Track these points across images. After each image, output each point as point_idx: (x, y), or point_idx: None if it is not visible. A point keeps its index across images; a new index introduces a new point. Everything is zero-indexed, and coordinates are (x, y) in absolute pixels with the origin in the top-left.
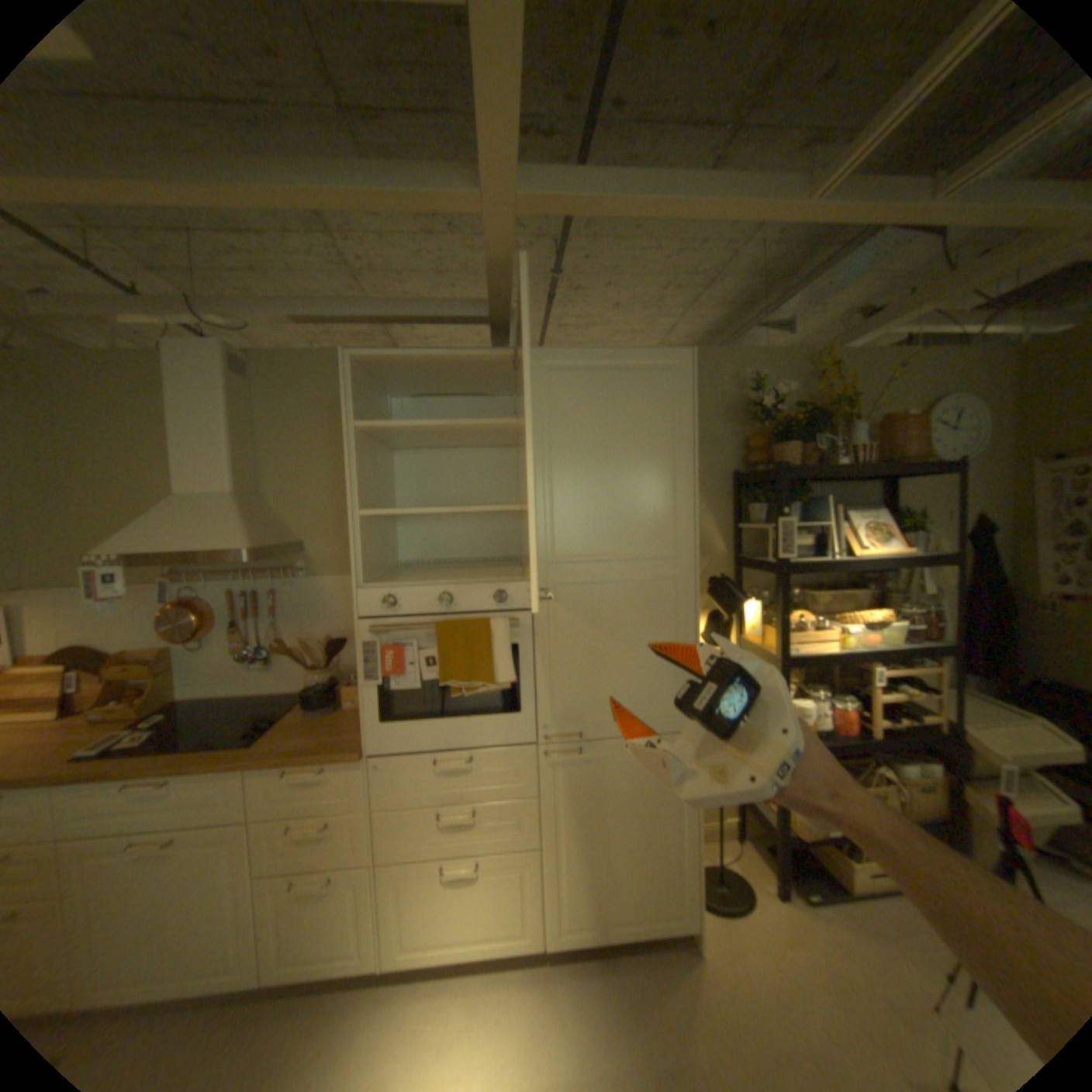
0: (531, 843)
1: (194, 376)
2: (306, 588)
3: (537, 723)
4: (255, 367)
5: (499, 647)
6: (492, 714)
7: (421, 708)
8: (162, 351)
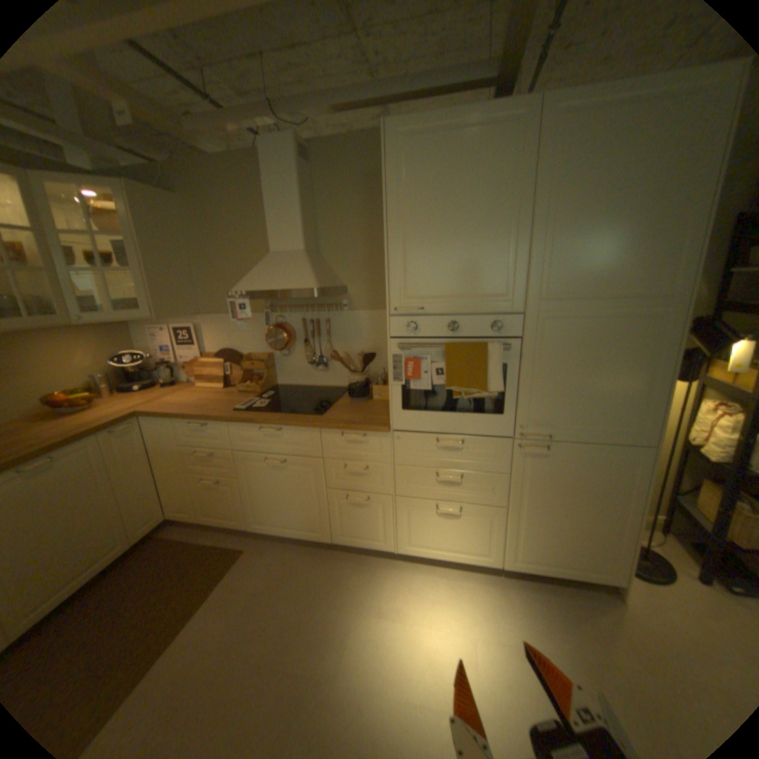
0: (501, 503)
1: (278, 163)
2: (349, 318)
3: (516, 423)
4: (314, 153)
5: (494, 365)
6: (482, 413)
7: (429, 404)
8: (258, 145)
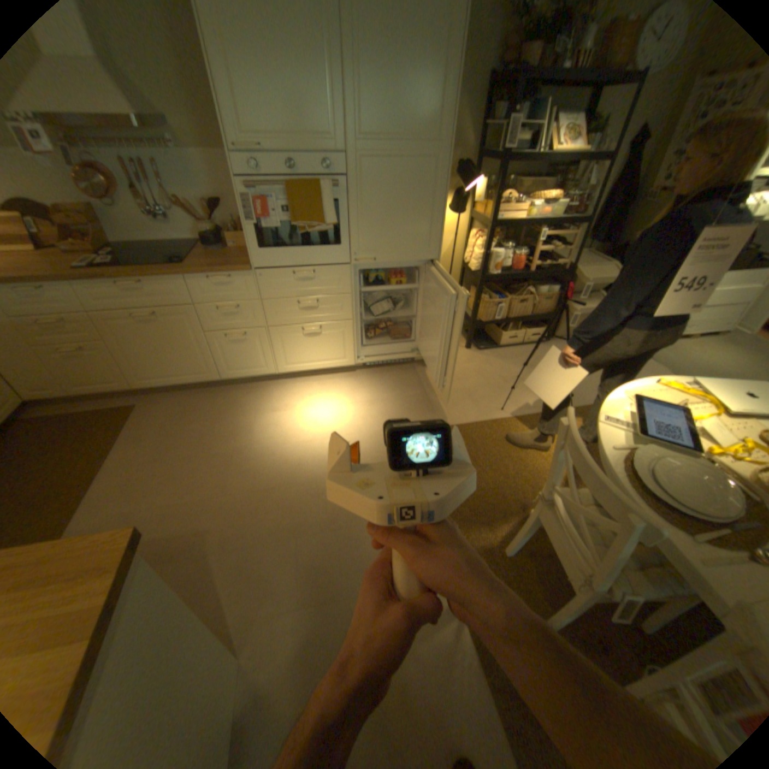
0: (347, 317)
1: None
2: (177, 158)
3: (350, 252)
4: None
5: (327, 201)
6: (324, 246)
7: (281, 242)
8: None
